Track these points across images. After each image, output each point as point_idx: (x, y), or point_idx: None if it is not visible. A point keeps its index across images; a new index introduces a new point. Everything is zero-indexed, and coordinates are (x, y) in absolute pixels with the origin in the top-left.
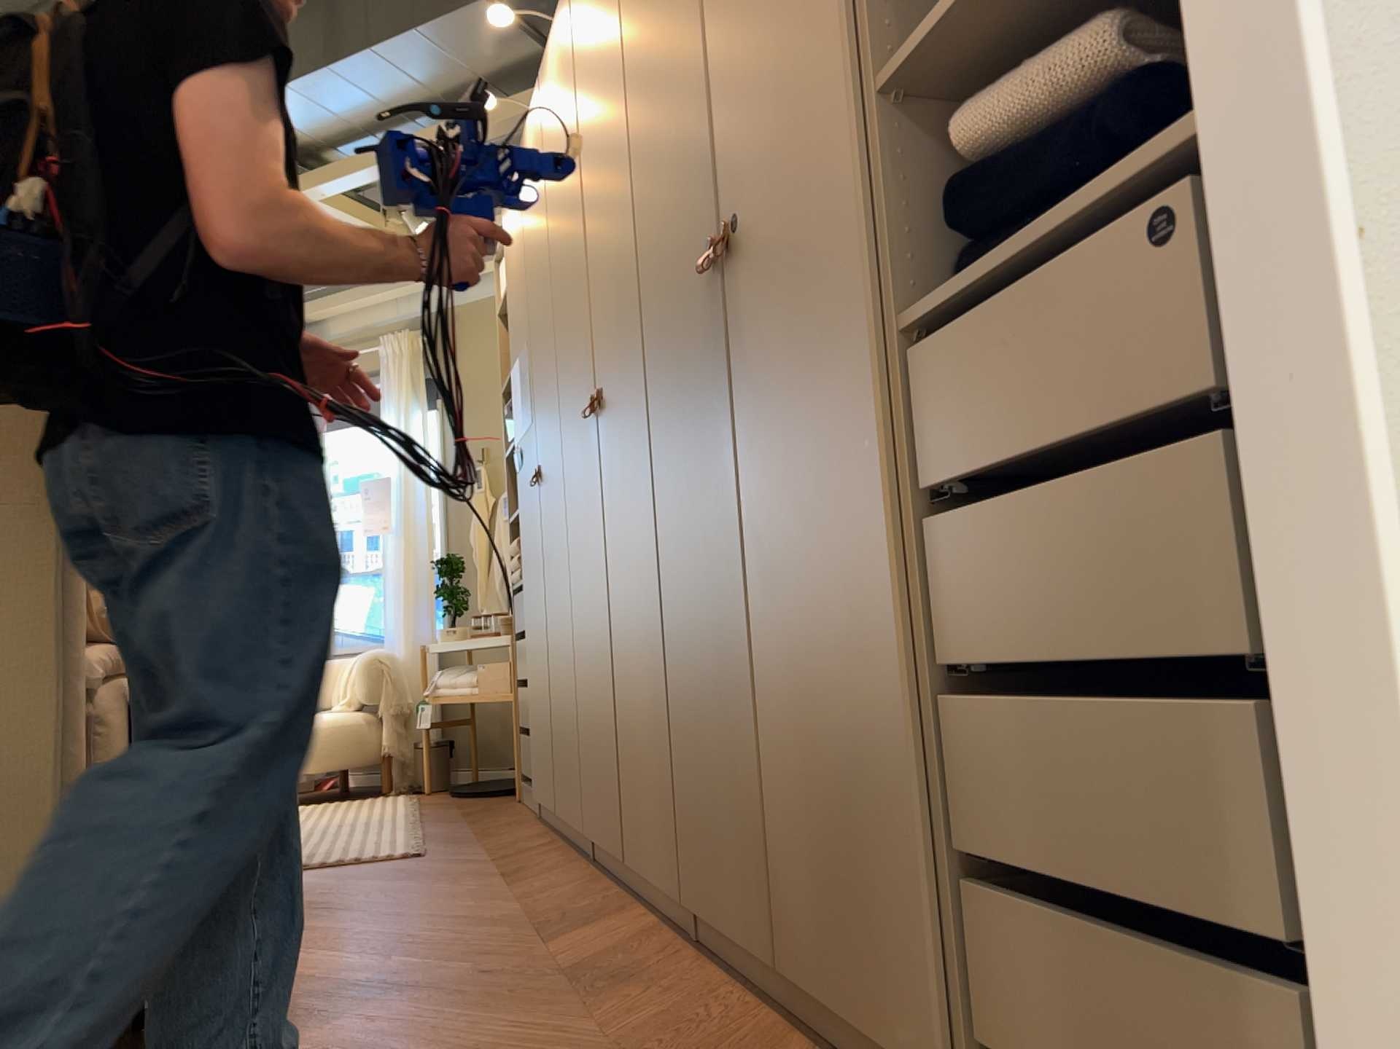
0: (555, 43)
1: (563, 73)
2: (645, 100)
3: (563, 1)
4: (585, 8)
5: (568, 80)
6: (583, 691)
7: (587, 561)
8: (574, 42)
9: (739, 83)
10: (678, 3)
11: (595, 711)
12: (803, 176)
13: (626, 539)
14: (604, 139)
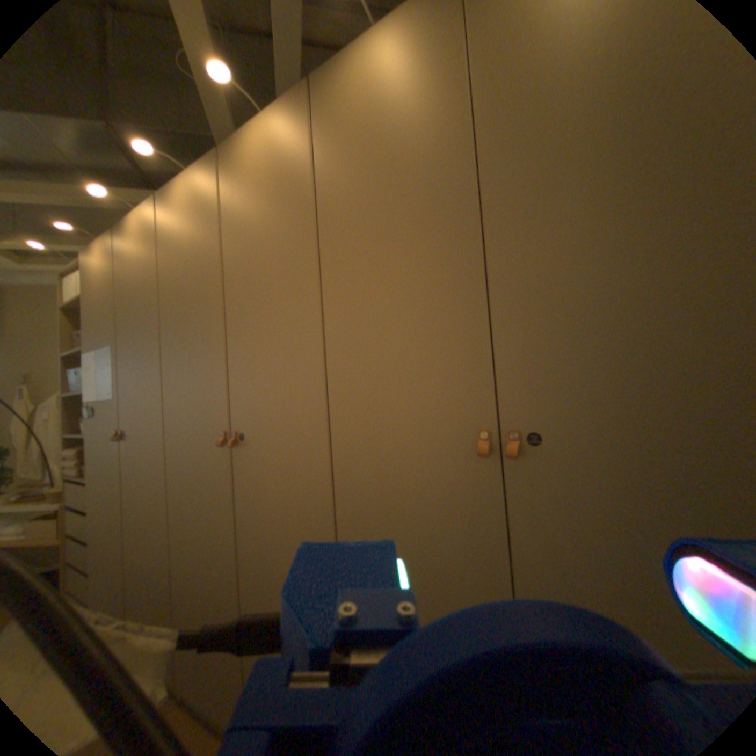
0: (176, 180)
1: (190, 205)
2: (336, 278)
3: (195, 159)
4: (235, 177)
5: (197, 212)
6: (176, 601)
7: (191, 525)
8: (211, 192)
9: (527, 337)
10: (411, 236)
11: (195, 623)
12: (661, 458)
13: (263, 545)
14: (258, 274)
